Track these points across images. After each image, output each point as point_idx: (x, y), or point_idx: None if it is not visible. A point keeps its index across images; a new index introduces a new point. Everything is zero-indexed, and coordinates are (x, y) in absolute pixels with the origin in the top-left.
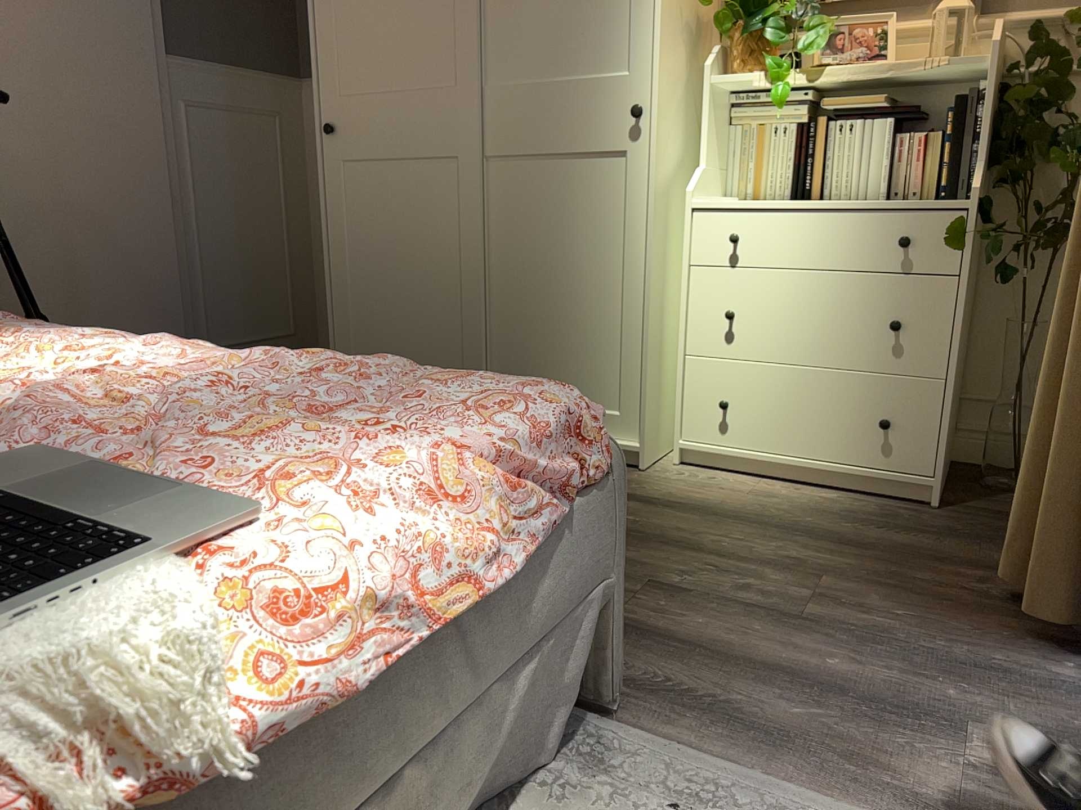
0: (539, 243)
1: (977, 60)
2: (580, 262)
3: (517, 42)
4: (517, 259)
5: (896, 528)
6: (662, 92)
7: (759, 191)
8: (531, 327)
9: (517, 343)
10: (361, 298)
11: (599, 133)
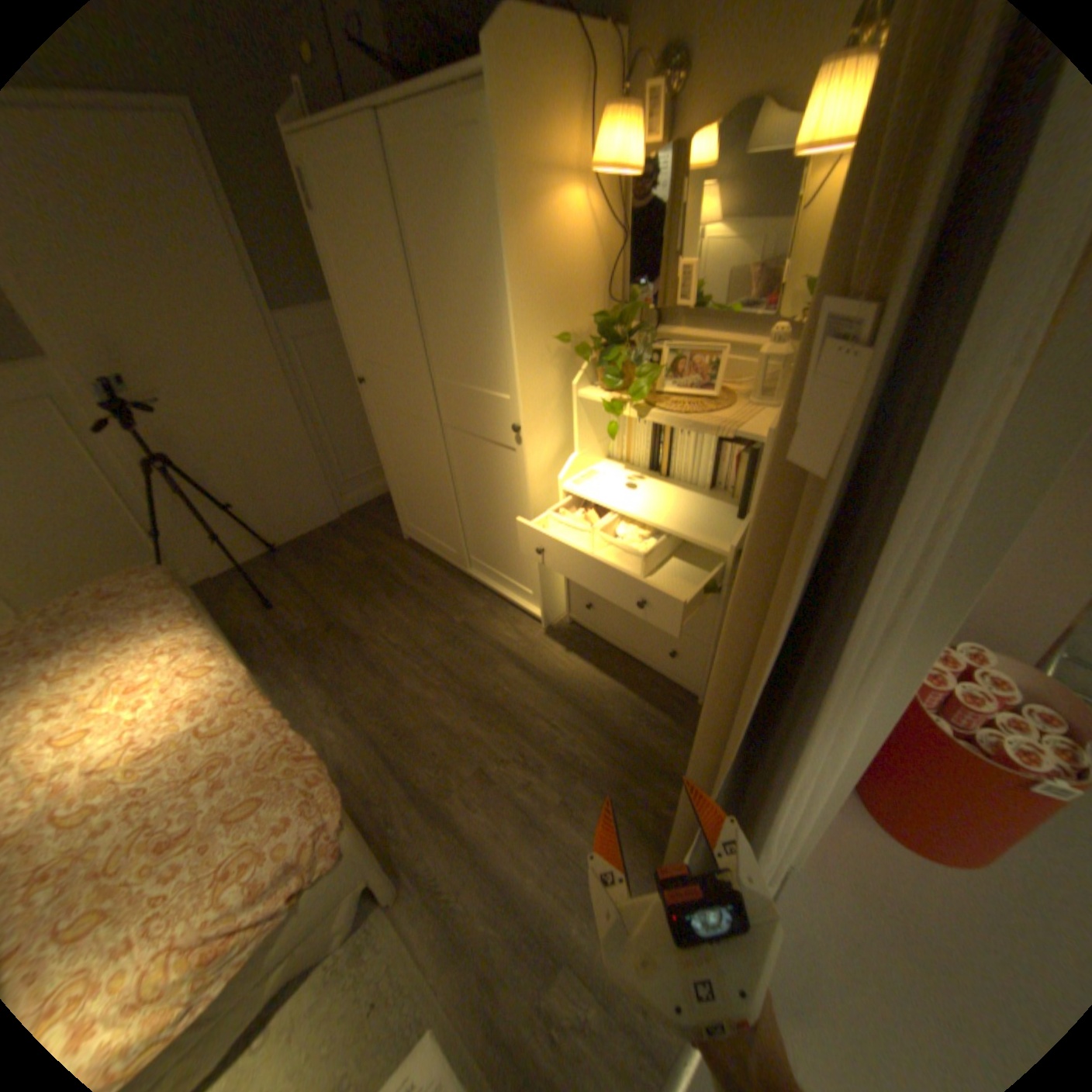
0: (480, 486)
1: (757, 437)
2: (502, 506)
3: (446, 353)
4: (471, 491)
5: (661, 724)
6: (531, 419)
7: (630, 457)
8: (484, 530)
9: (479, 536)
10: (402, 483)
11: (500, 432)
